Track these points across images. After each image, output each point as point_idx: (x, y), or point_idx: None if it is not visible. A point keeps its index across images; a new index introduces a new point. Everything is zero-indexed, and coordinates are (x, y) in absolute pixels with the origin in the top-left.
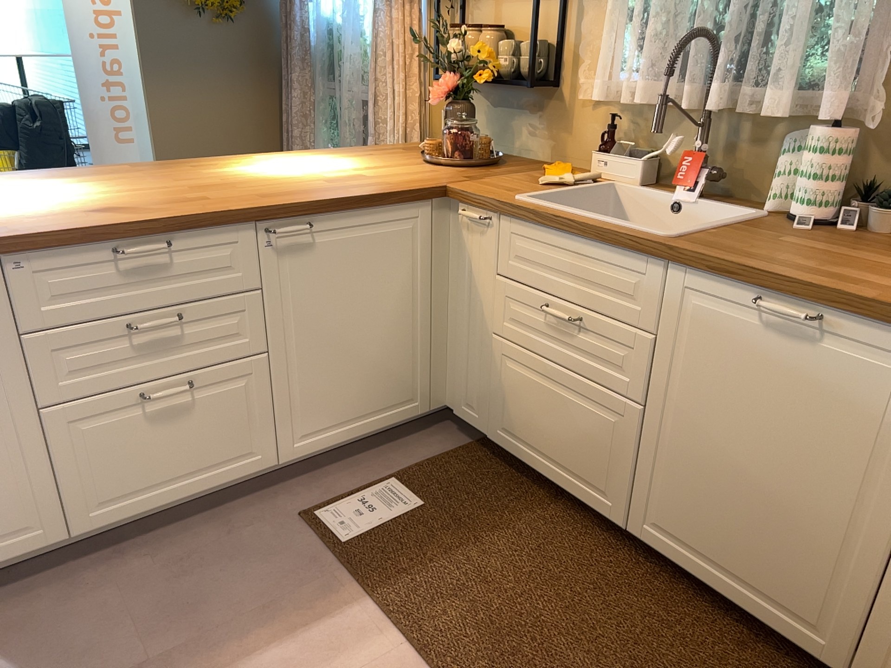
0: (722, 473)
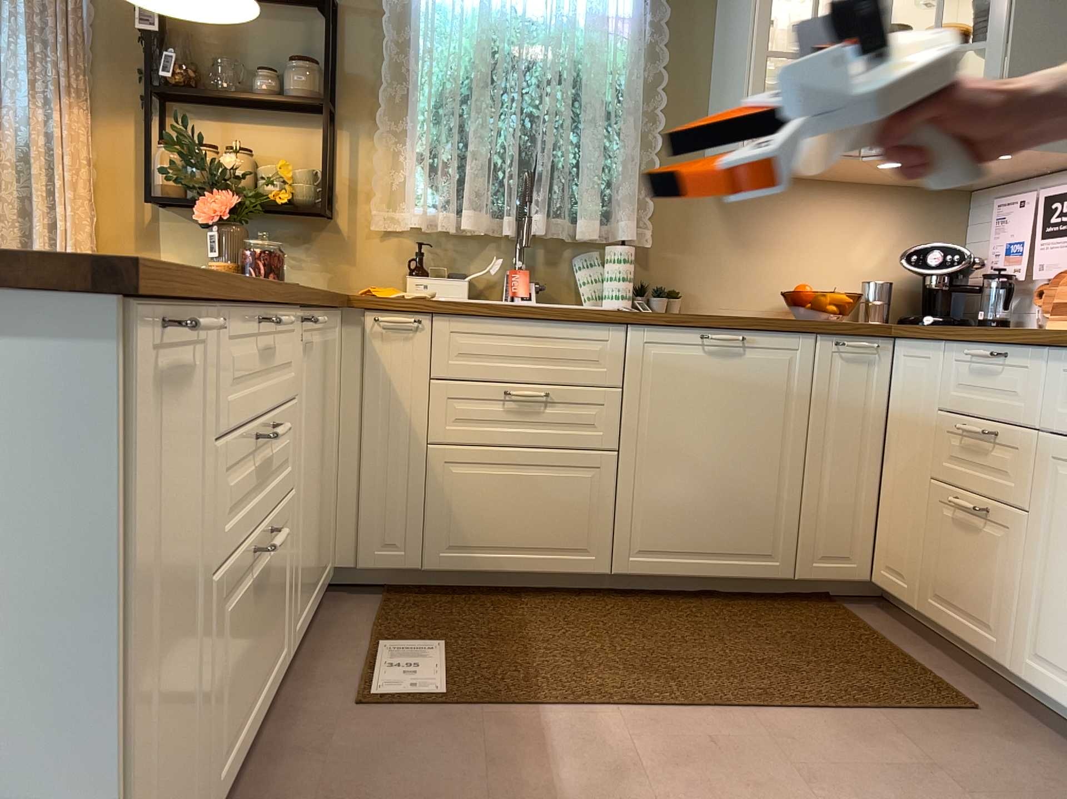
0: (693, 476)
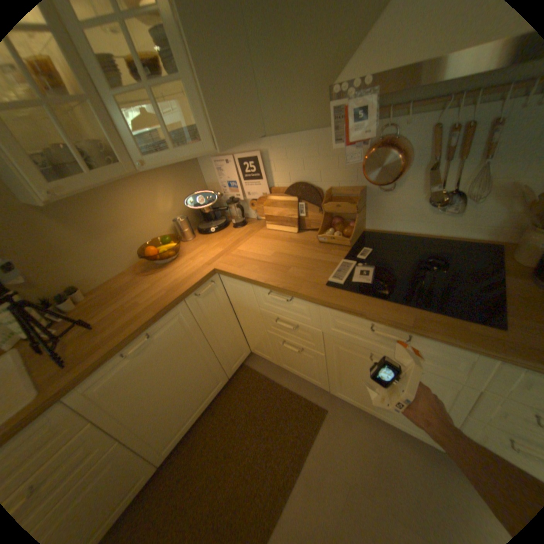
0: (166, 404)
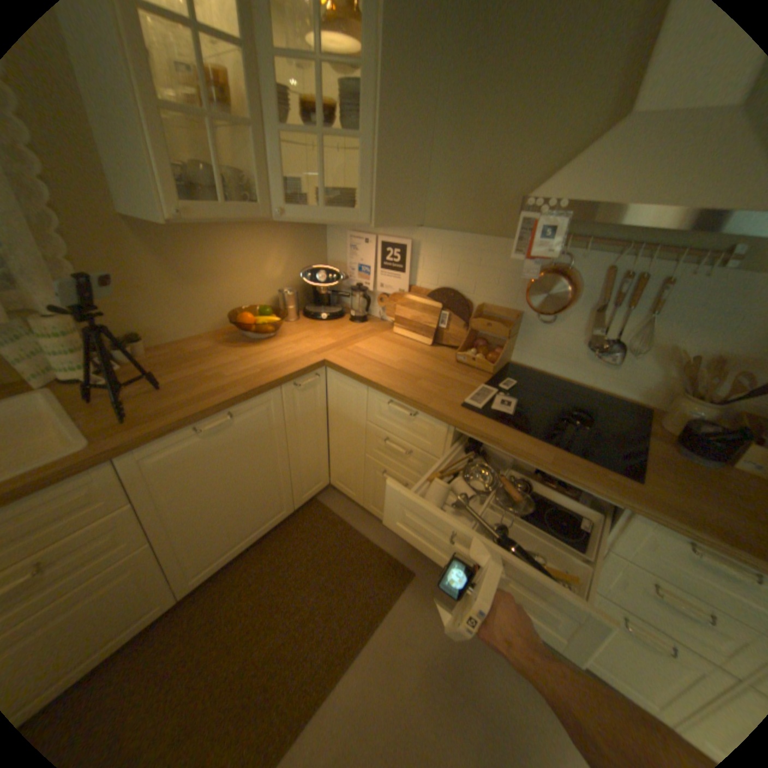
0: (218, 514)
